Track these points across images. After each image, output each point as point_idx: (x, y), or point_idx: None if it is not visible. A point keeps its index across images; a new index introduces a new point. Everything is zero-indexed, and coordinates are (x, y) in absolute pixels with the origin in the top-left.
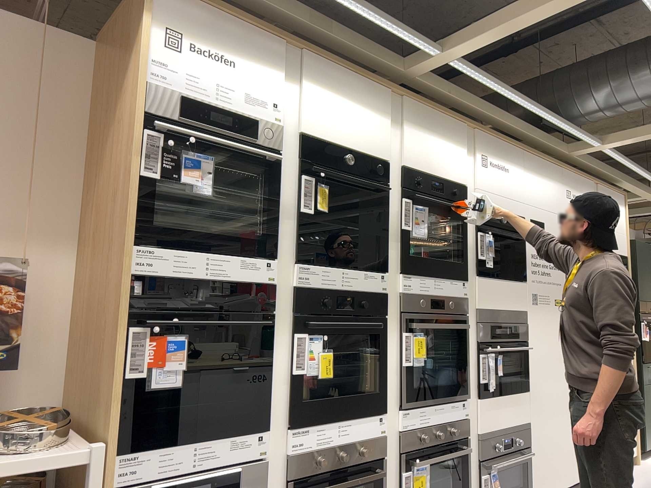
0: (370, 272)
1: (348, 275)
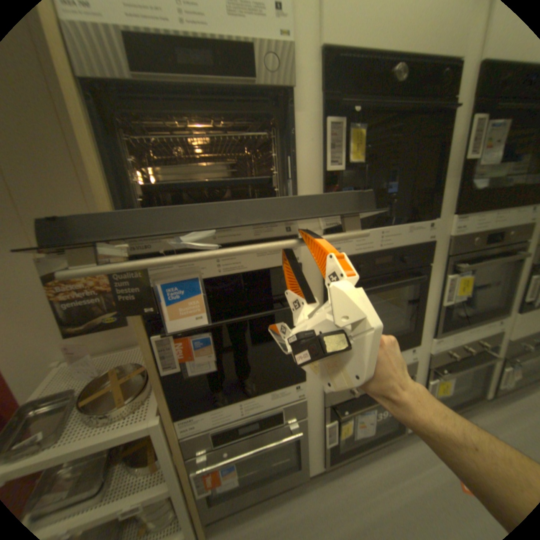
0: (419, 223)
1: (389, 234)
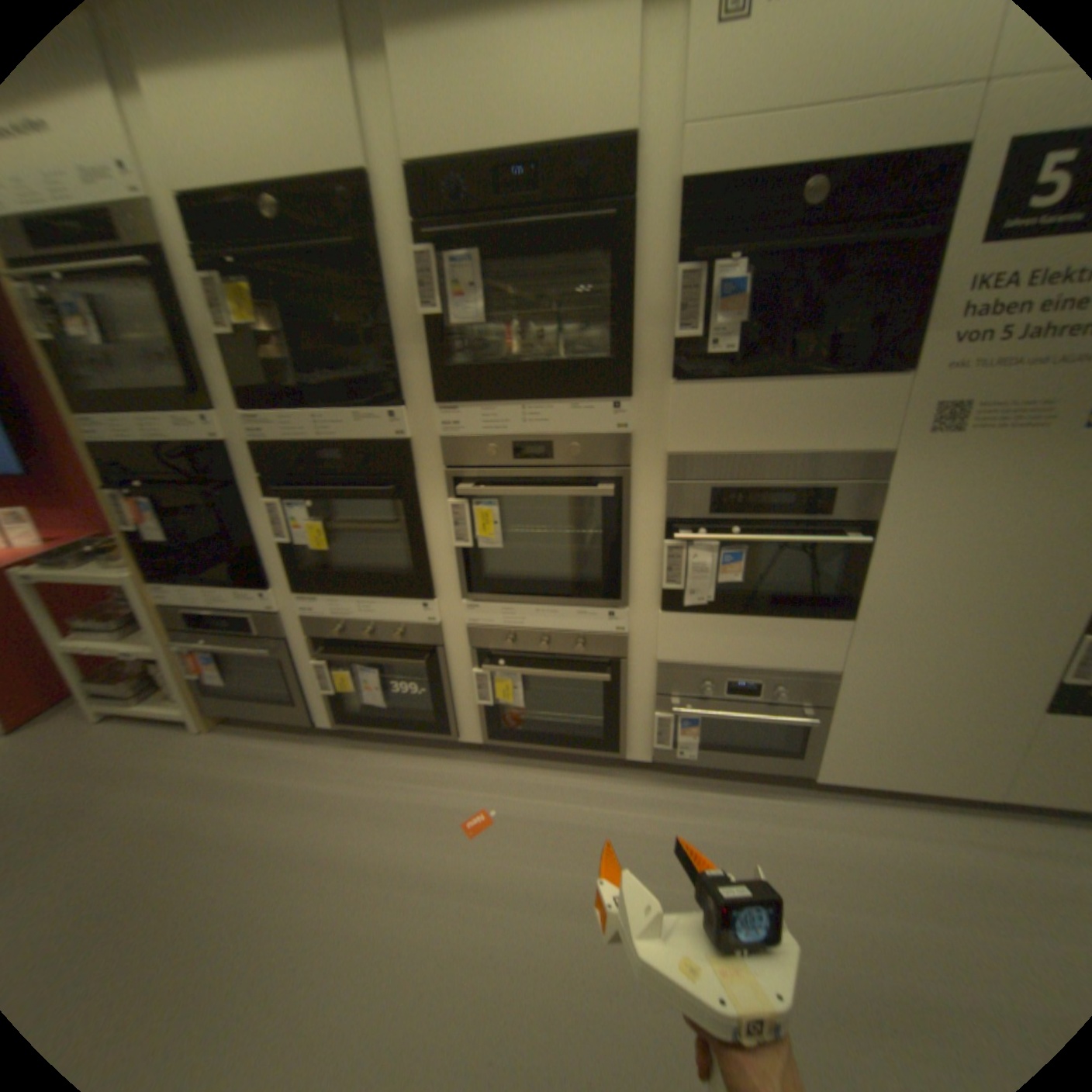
0: (364, 411)
1: (322, 421)
